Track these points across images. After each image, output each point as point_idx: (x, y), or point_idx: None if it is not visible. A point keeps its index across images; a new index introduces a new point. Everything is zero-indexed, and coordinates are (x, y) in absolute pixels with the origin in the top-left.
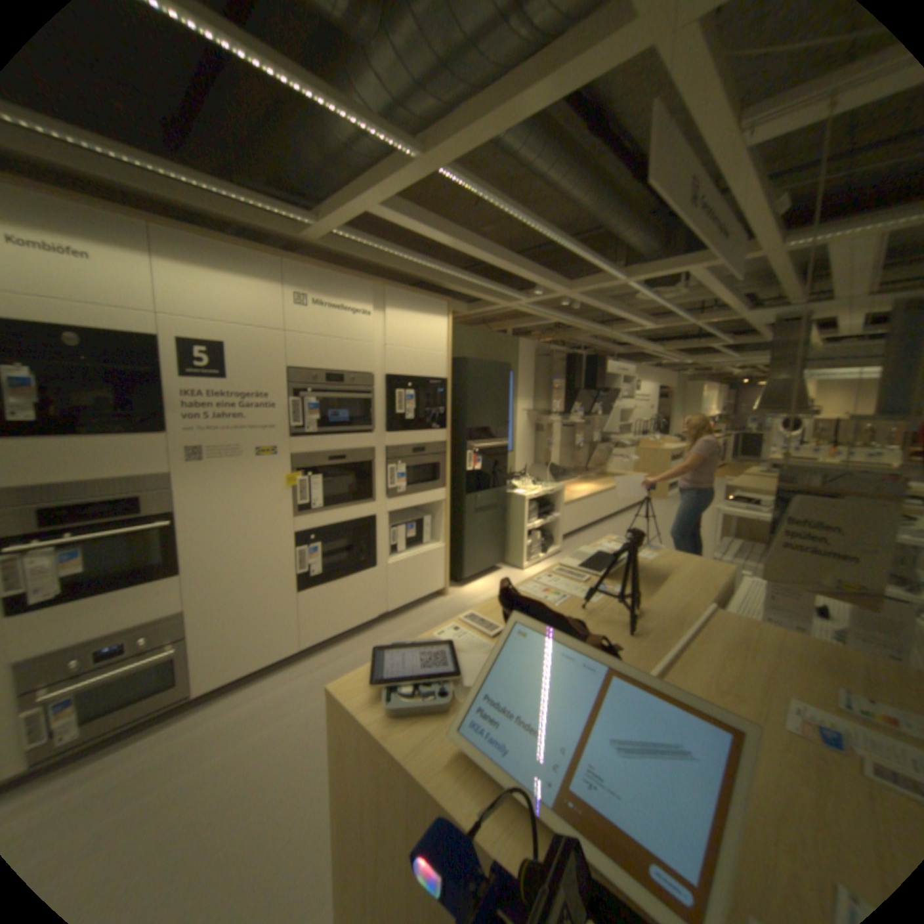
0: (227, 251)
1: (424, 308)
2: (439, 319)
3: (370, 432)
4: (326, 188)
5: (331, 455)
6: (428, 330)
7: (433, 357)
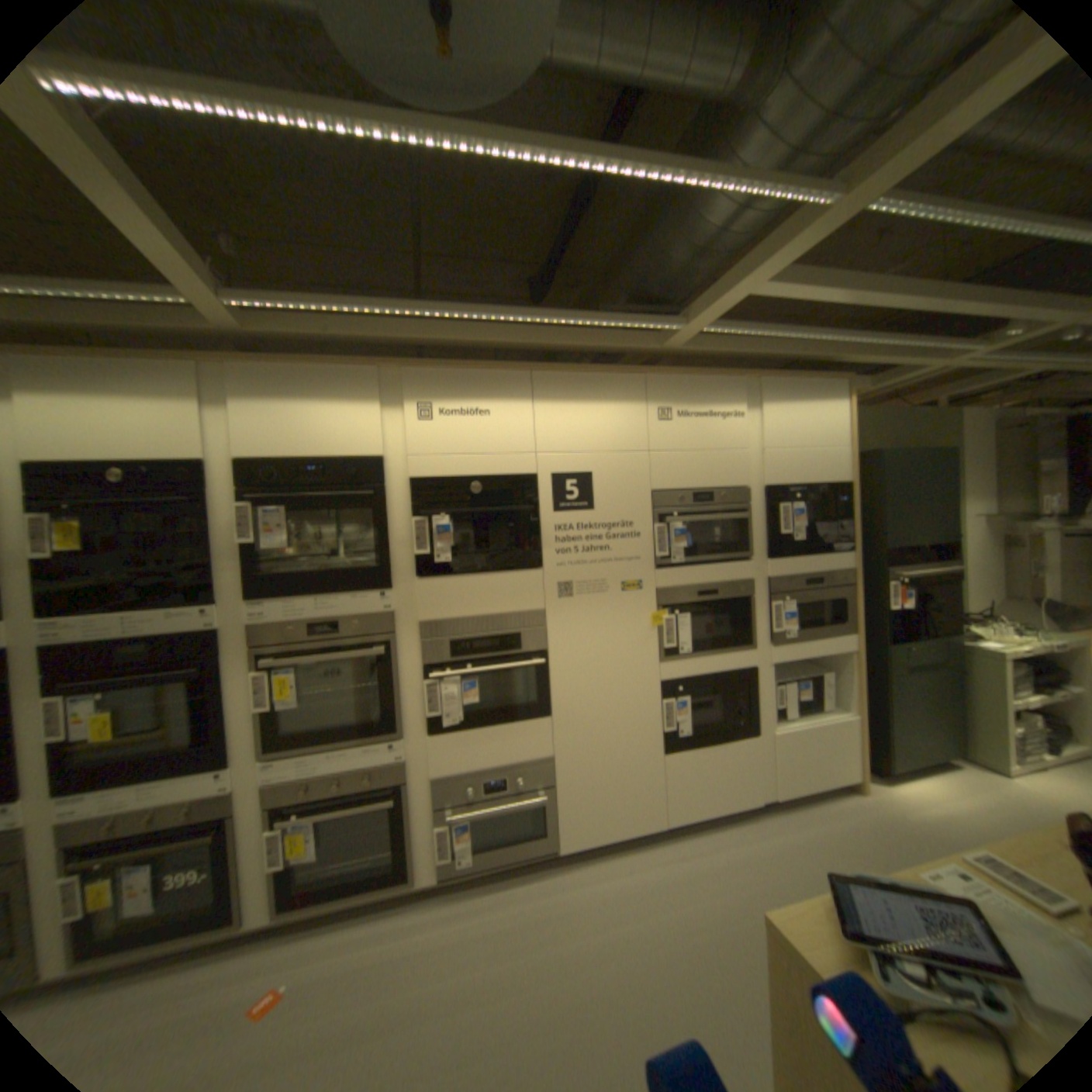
0: (595, 379)
1: (815, 392)
2: (838, 402)
3: (748, 558)
4: (694, 283)
5: (702, 589)
6: (822, 419)
7: (831, 454)
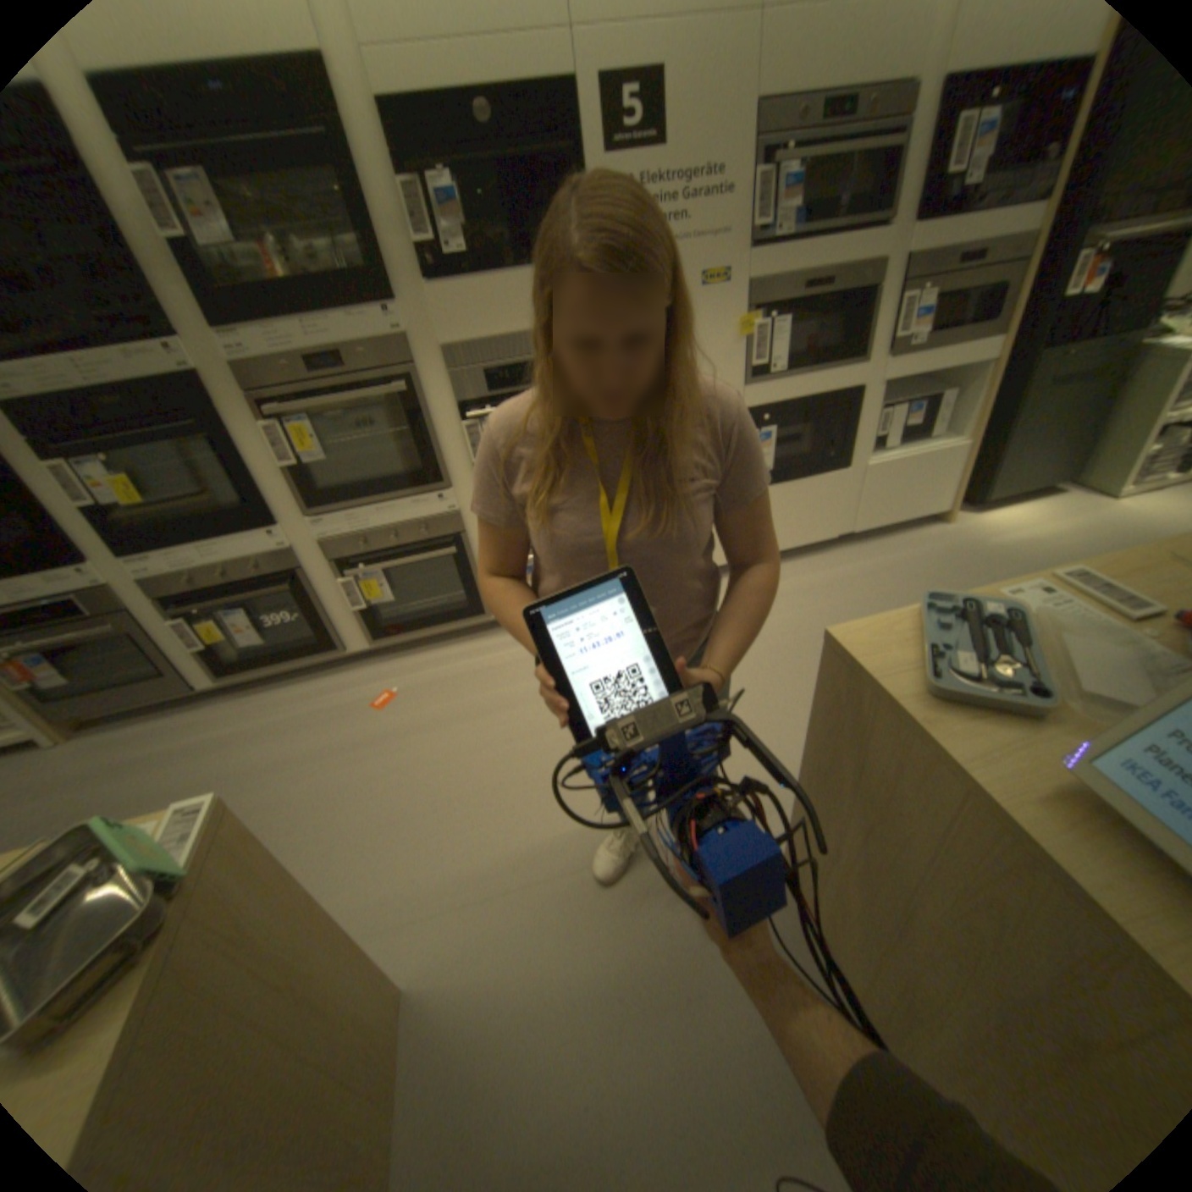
0: None
1: None
2: None
3: (888, 222)
4: None
5: (812, 277)
6: None
7: None
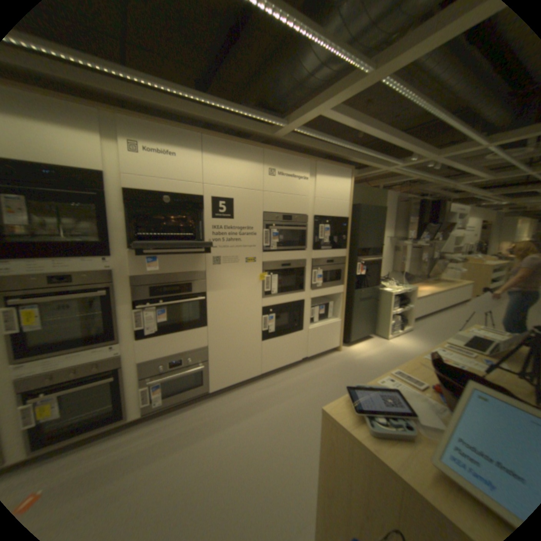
0: (238, 146)
1: (338, 173)
2: (347, 179)
3: (305, 249)
4: (292, 103)
5: (284, 263)
6: (340, 186)
7: (342, 203)
